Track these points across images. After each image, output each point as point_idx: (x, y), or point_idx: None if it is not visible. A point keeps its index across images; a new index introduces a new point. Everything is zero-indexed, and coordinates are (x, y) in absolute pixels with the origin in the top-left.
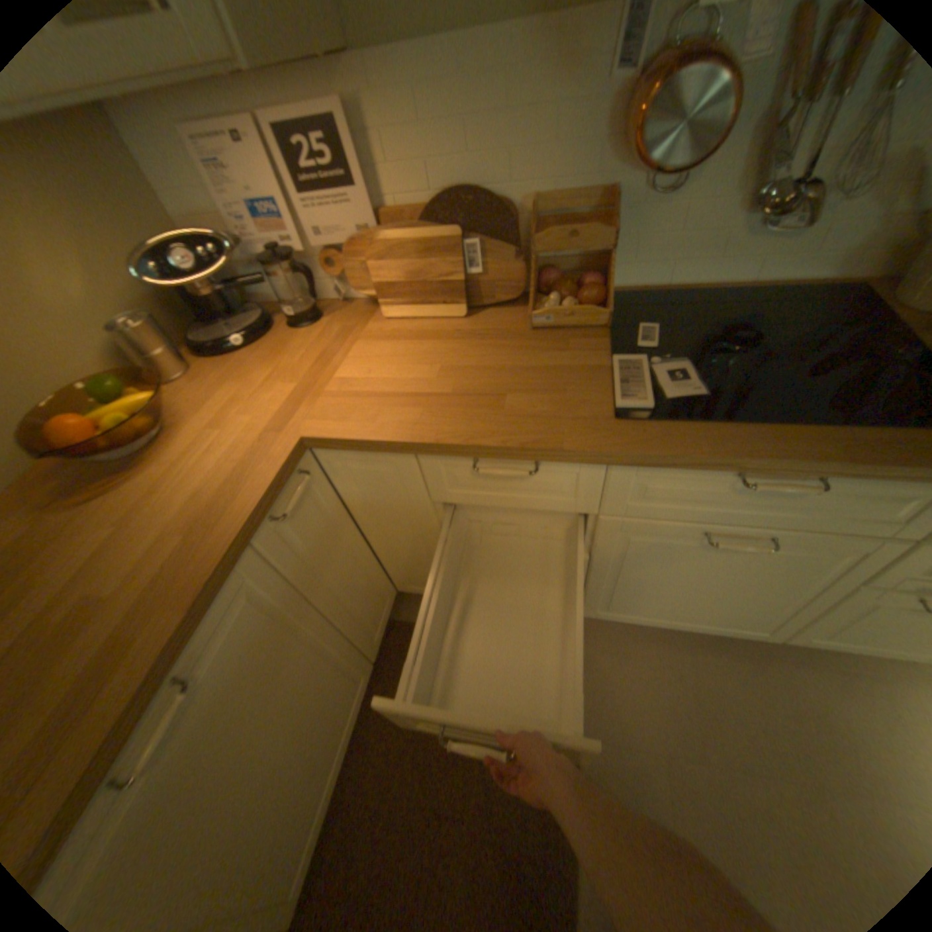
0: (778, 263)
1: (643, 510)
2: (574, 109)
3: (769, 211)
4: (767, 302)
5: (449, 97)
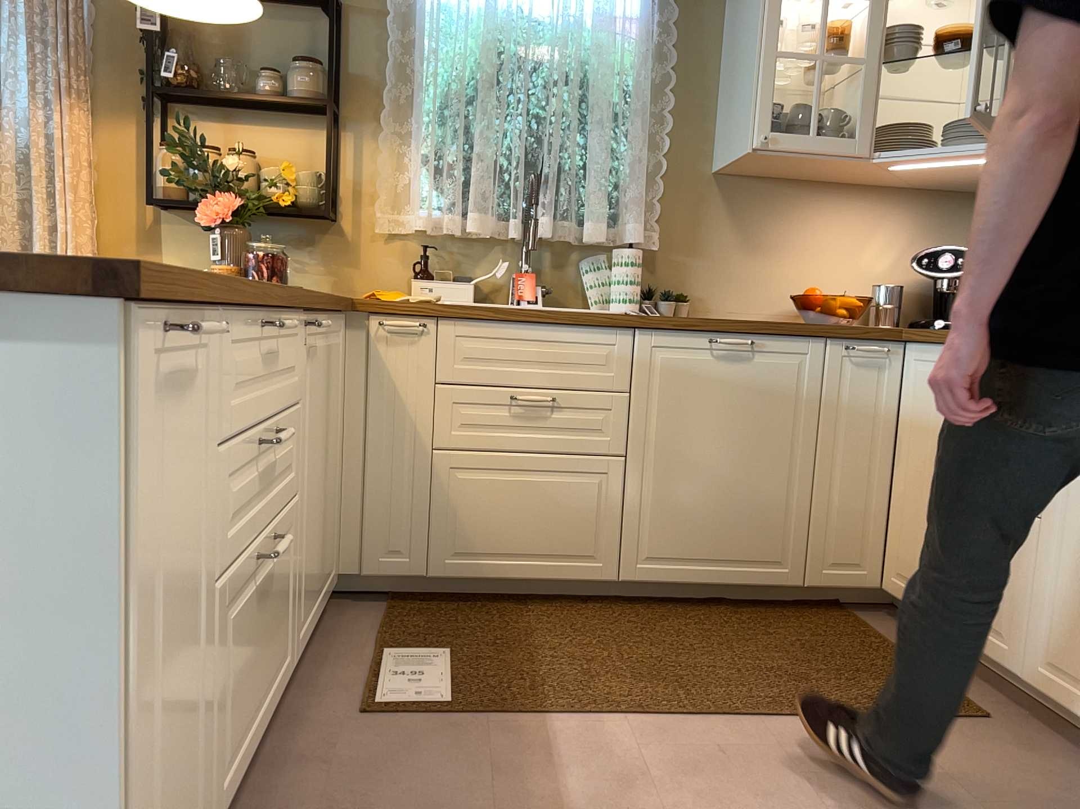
0: None
1: None
2: None
3: None
4: None
5: None
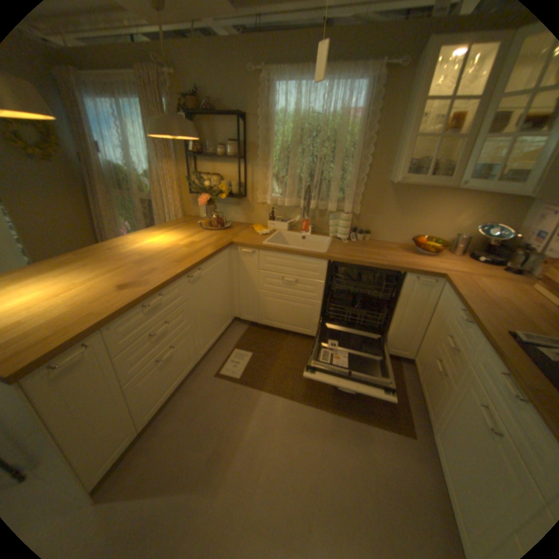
0: None
1: (481, 373)
2: None
3: None
4: None
5: None
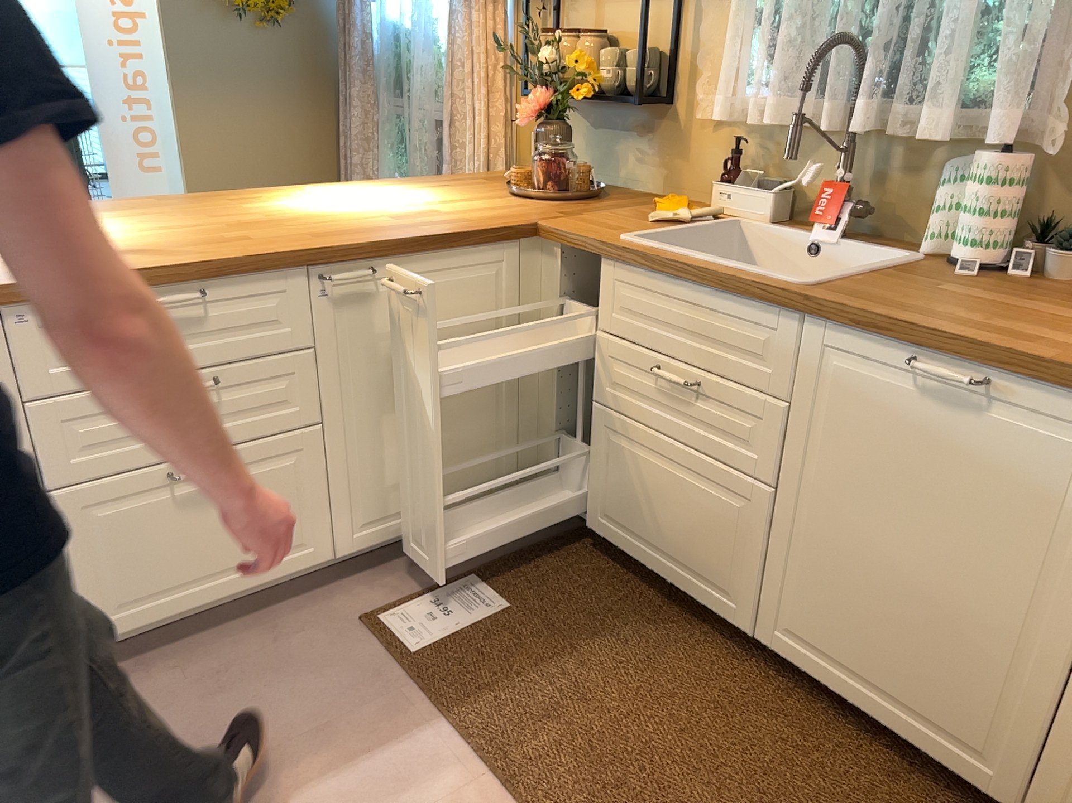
0: None
1: None
2: None
3: None
4: None
5: None
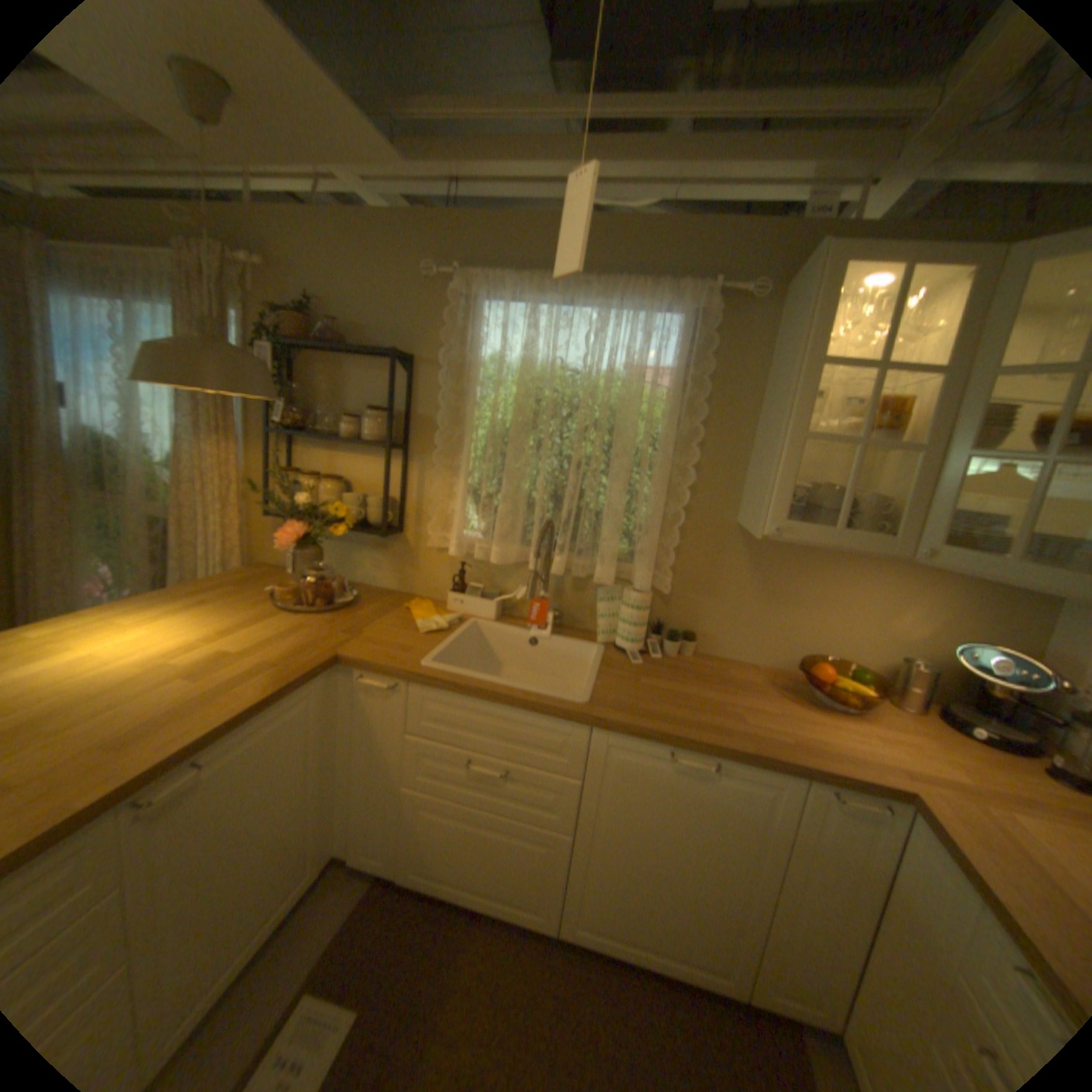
0: None
1: None
2: None
3: None
4: None
5: None
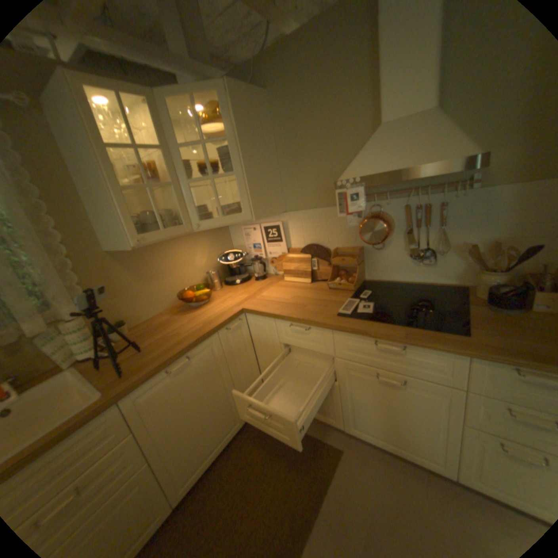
0: (431, 277)
1: (350, 357)
2: (346, 226)
3: (415, 258)
4: (431, 291)
5: (310, 222)
